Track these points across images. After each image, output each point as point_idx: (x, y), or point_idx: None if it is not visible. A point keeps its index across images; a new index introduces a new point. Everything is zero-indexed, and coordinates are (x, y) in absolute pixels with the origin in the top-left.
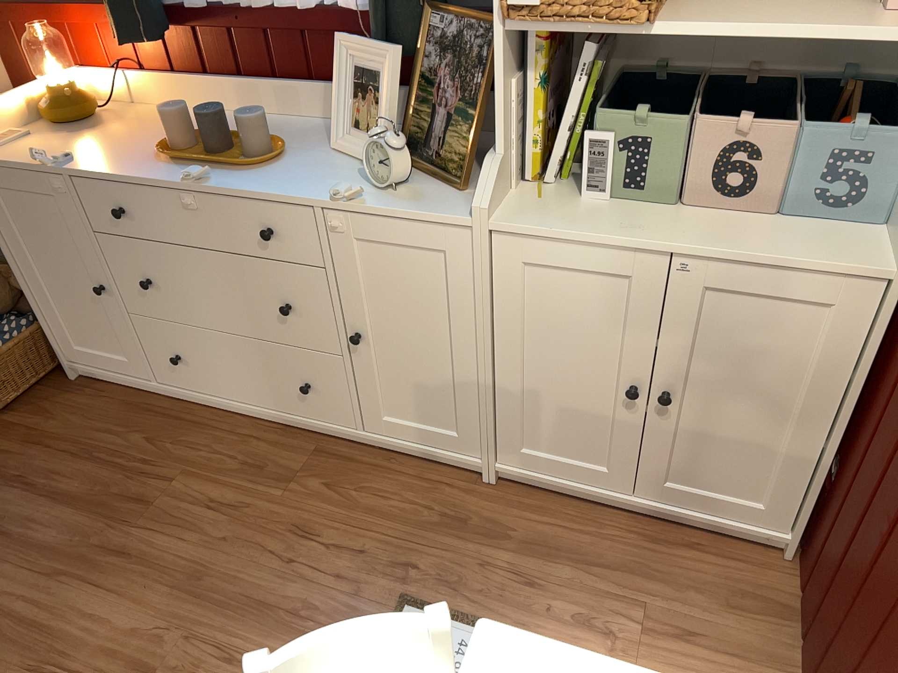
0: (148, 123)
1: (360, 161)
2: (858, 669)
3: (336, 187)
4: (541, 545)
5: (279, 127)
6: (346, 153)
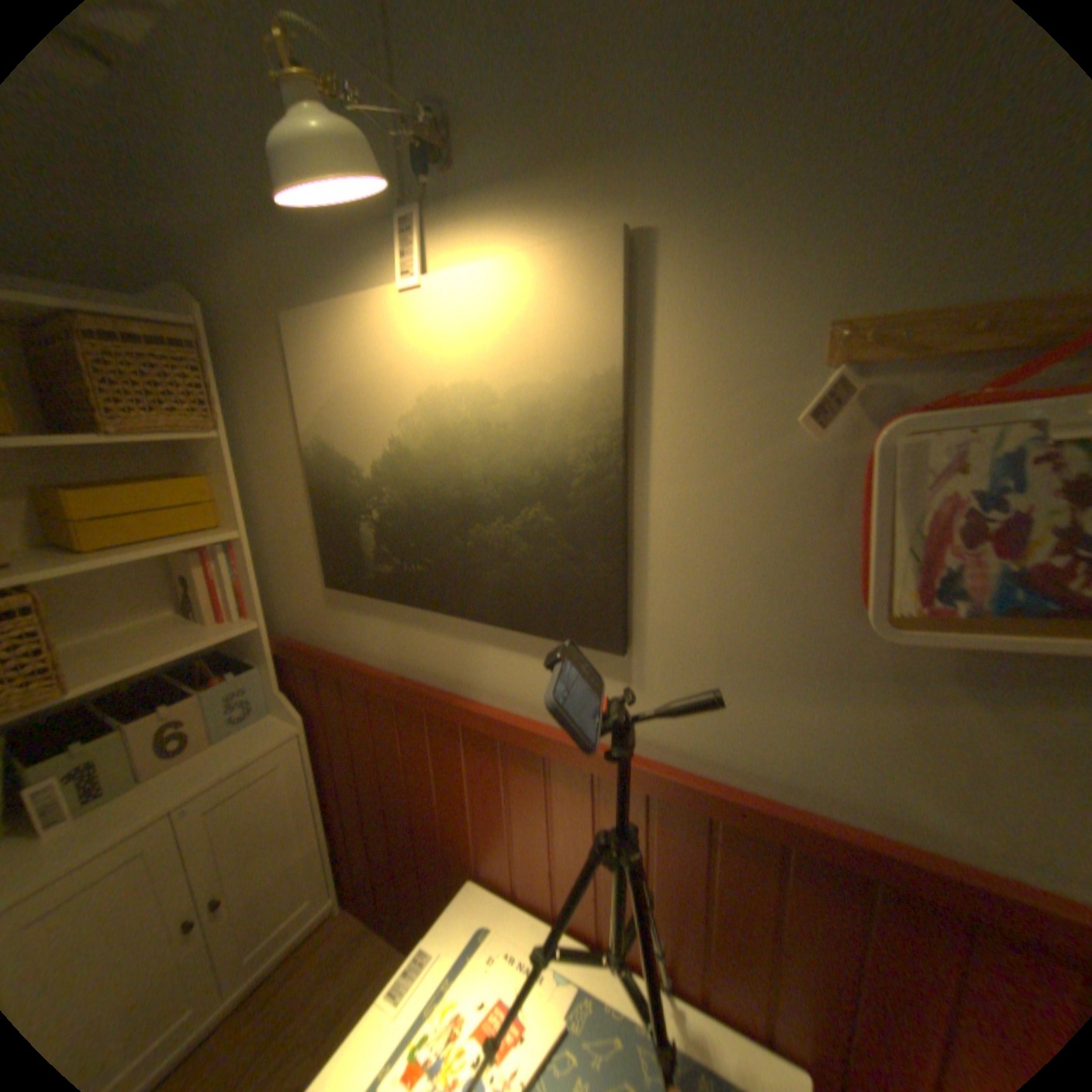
0: None
1: None
2: (418, 902)
3: None
4: None
5: None
6: None
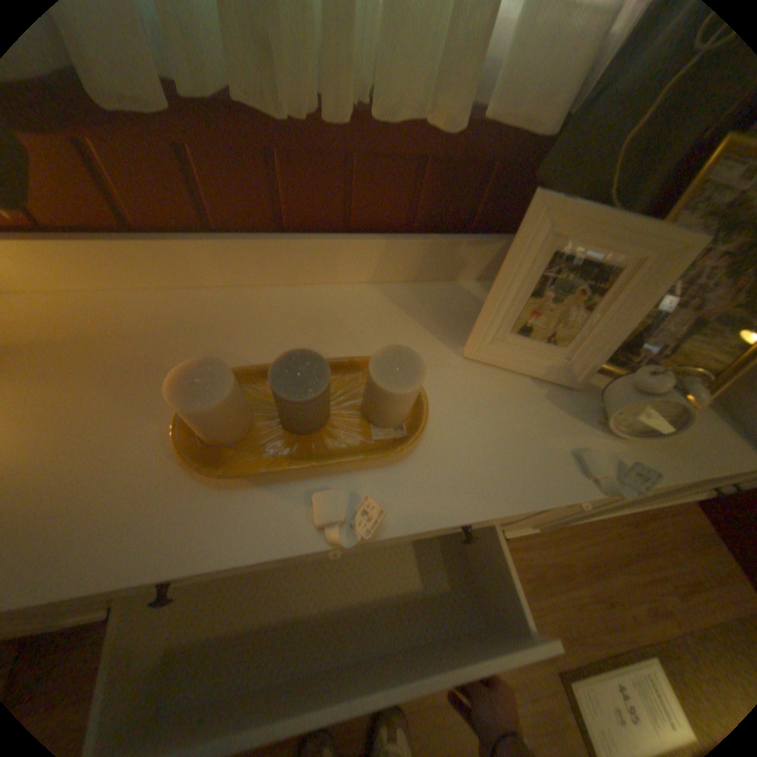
0: (55, 352)
1: (531, 379)
2: None
3: (599, 469)
4: (594, 569)
5: (334, 319)
6: (493, 365)
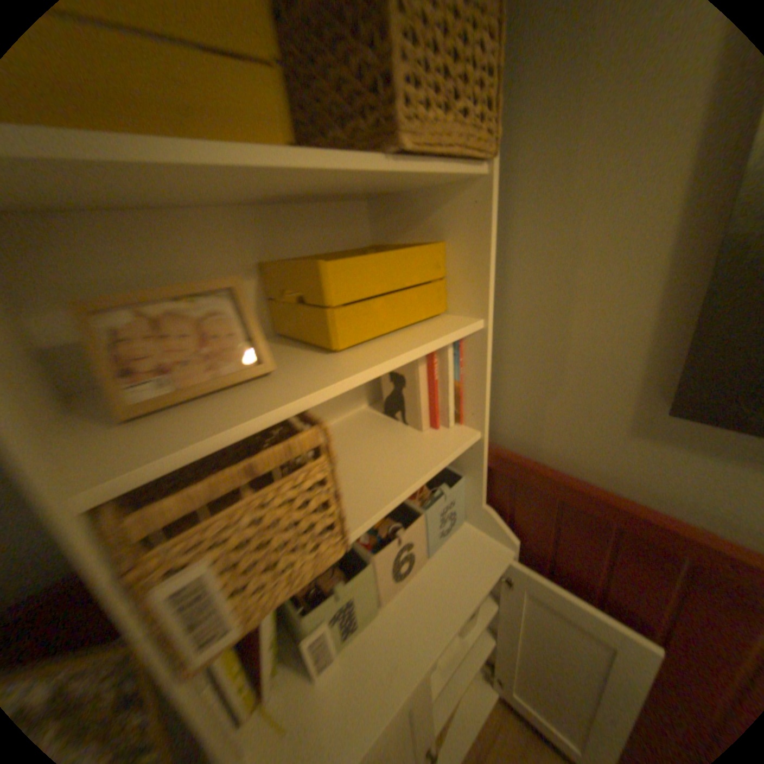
0: None
1: None
2: None
3: None
4: None
5: None
6: None
